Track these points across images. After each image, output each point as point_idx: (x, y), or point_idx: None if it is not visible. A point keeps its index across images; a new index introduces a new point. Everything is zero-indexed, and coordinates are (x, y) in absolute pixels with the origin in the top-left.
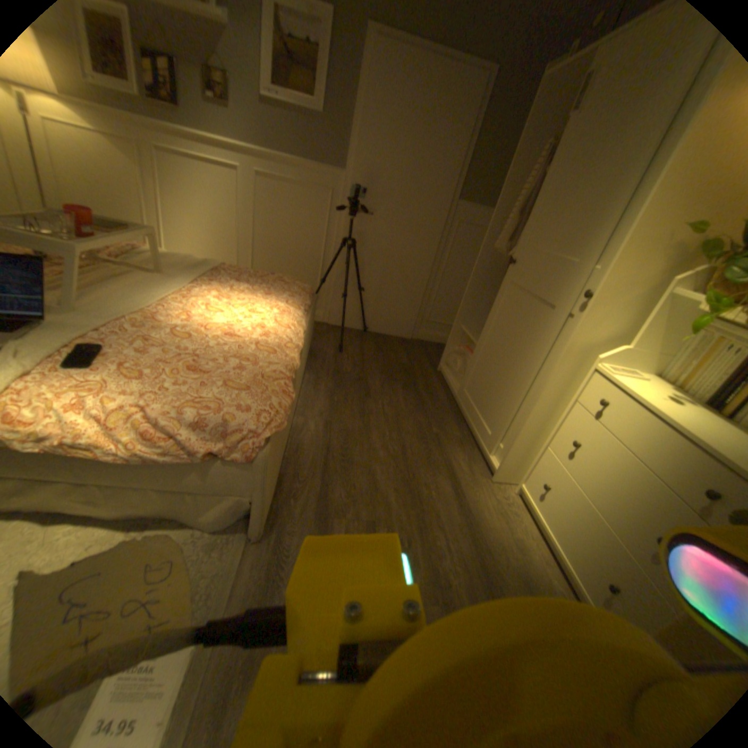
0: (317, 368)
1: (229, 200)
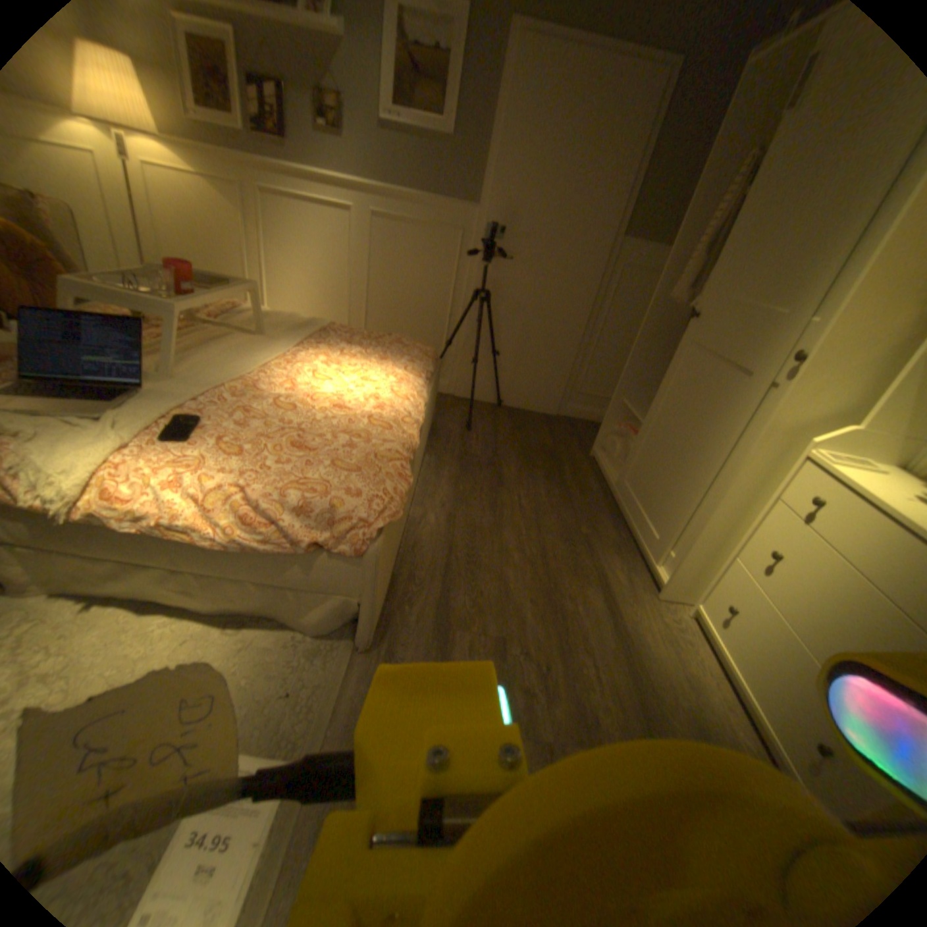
0: (440, 449)
1: (341, 248)
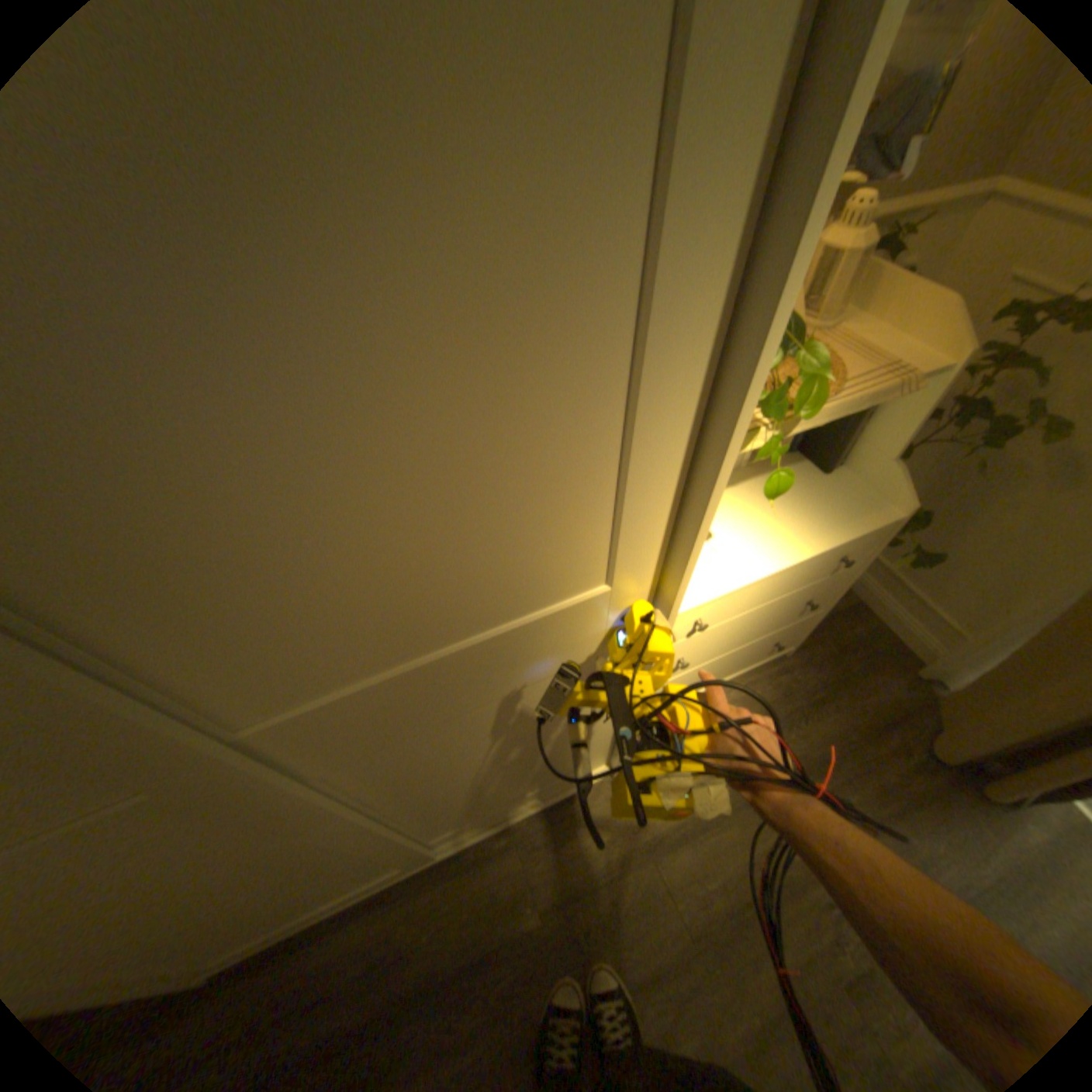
0: None
1: None
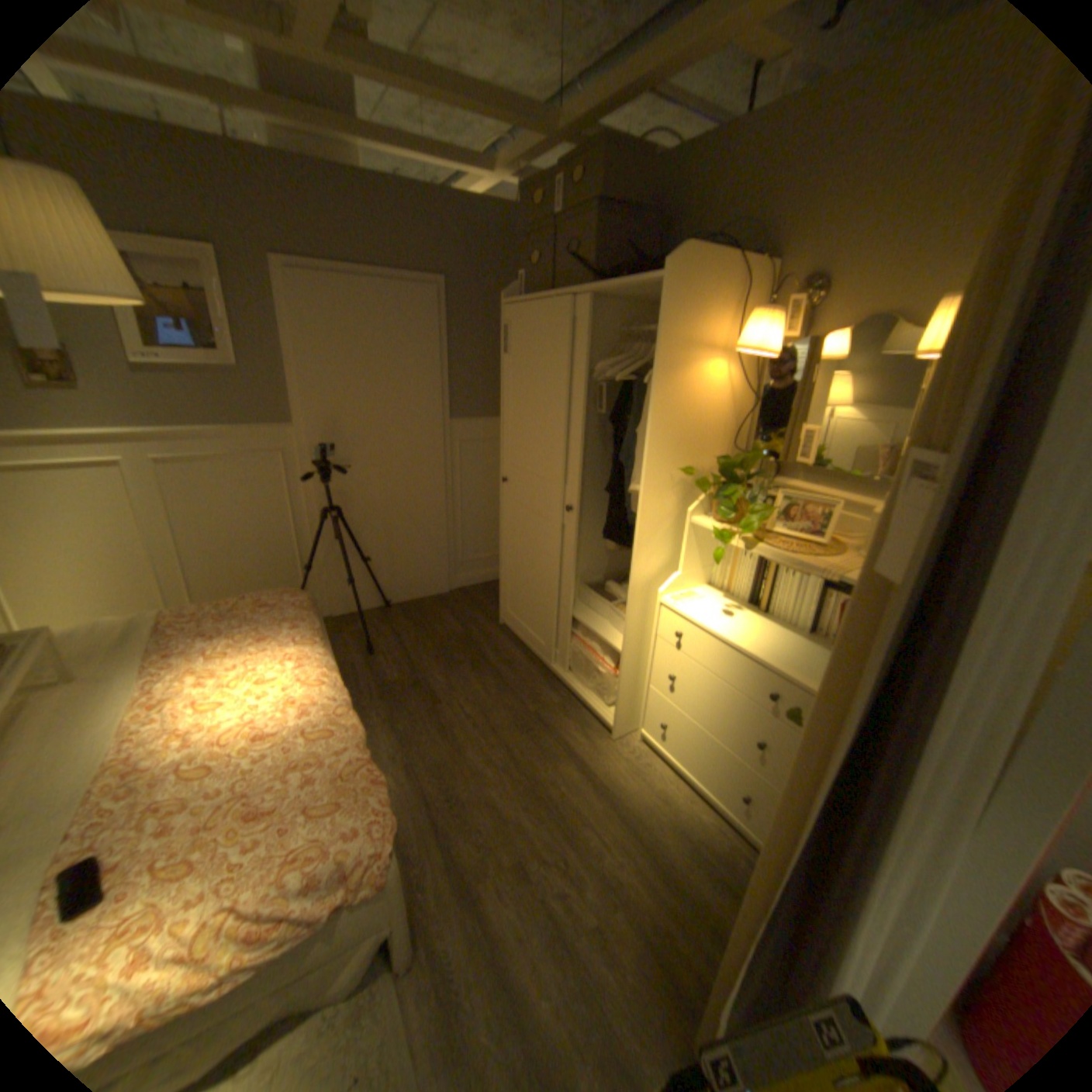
0: (355, 694)
1: (121, 509)
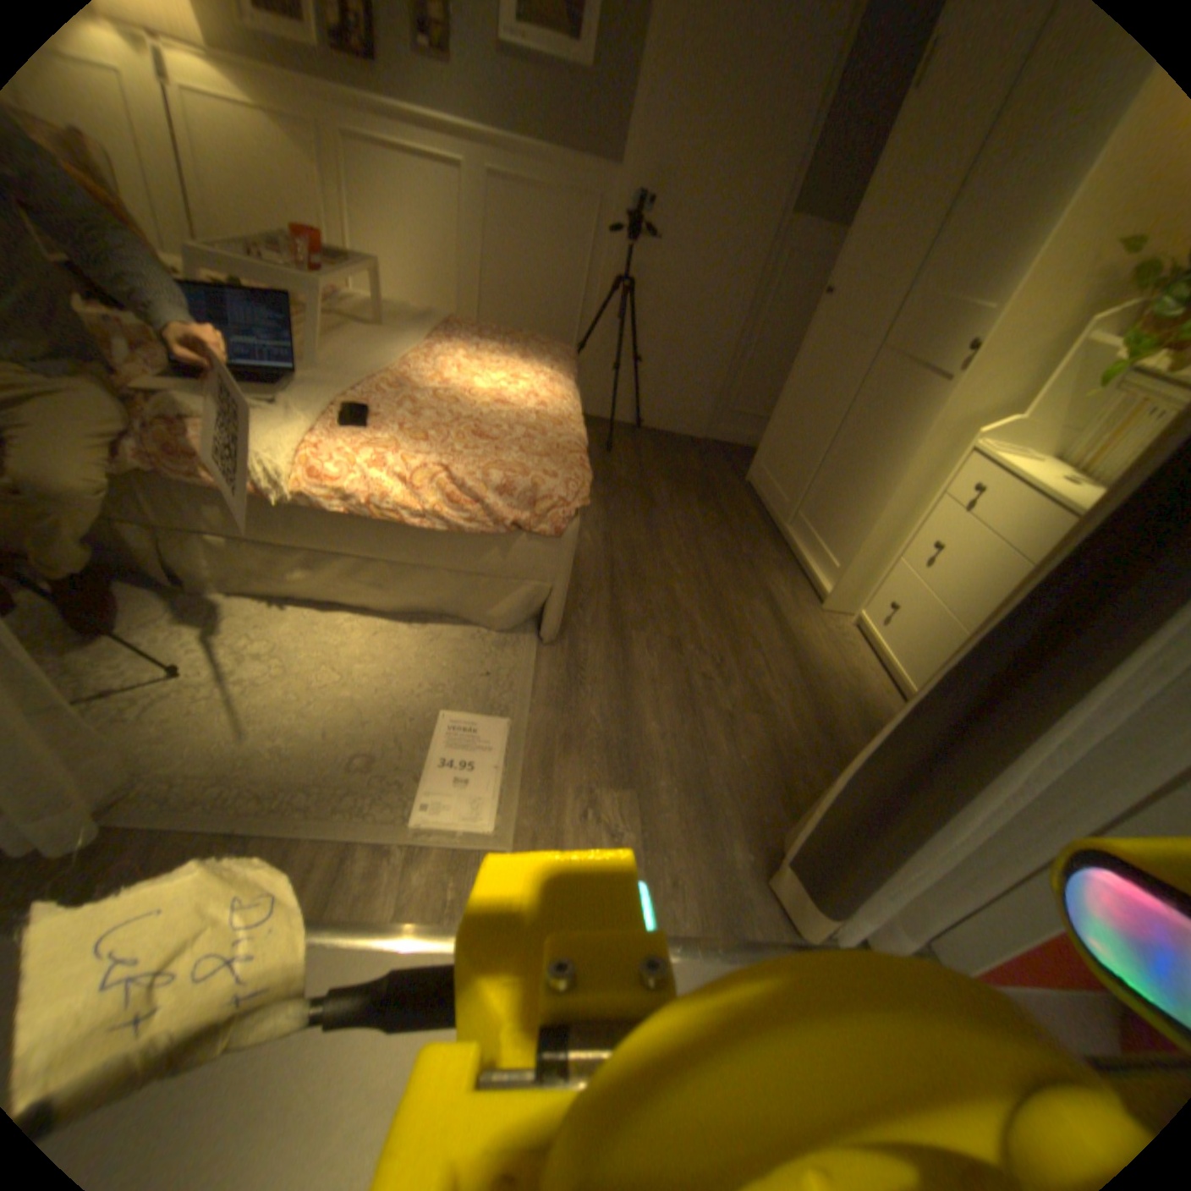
0: None
1: (449, 217)
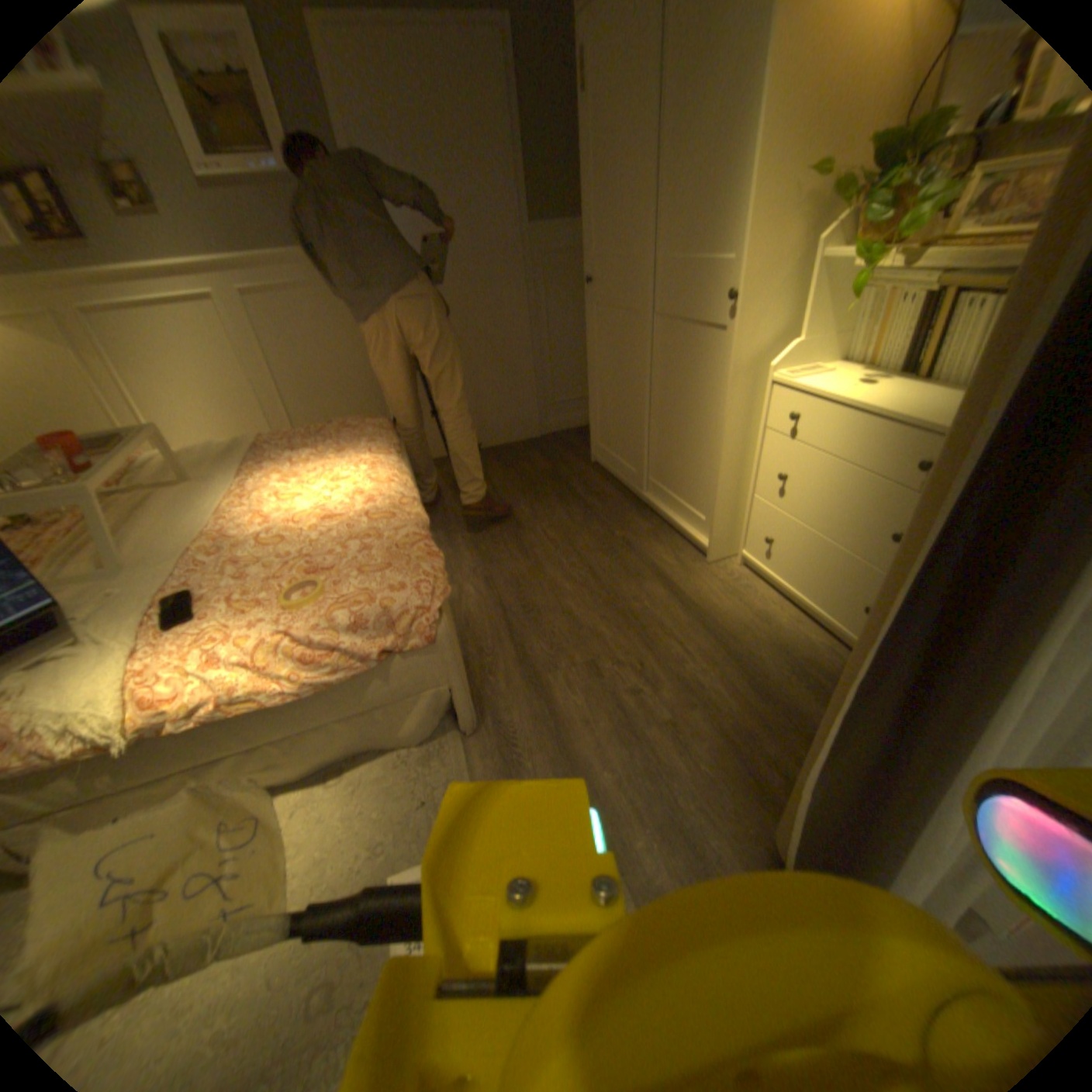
0: (443, 520)
1: (222, 345)
